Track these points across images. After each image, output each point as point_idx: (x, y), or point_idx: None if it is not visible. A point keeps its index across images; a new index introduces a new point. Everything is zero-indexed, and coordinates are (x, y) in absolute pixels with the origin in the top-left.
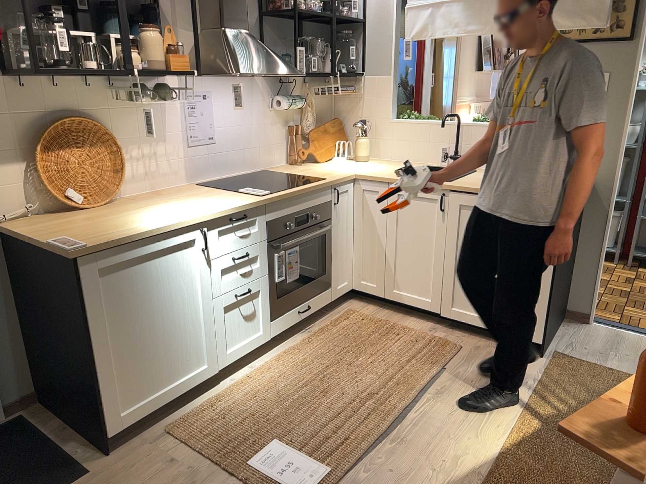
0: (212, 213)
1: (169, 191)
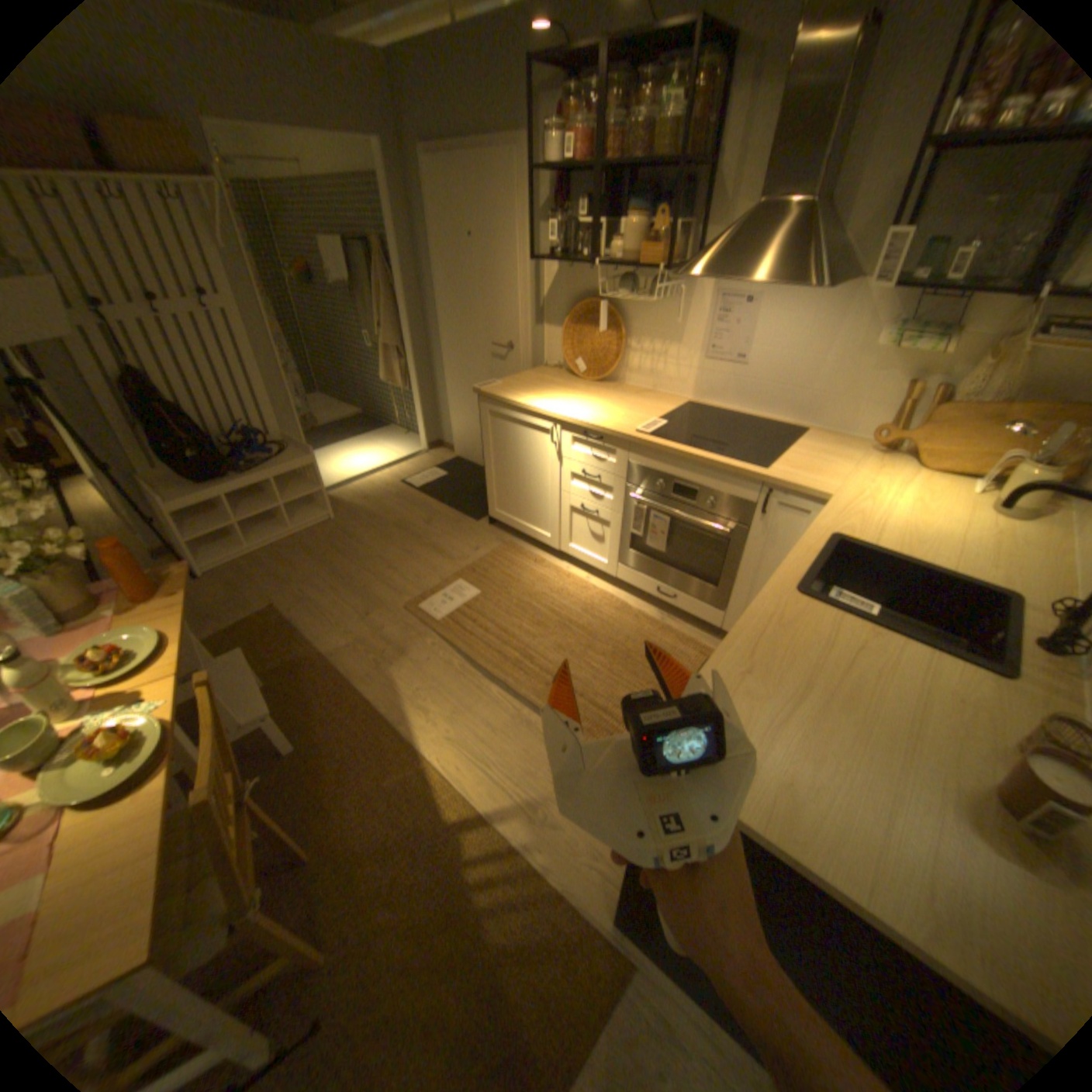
0: (564, 416)
1: (654, 395)
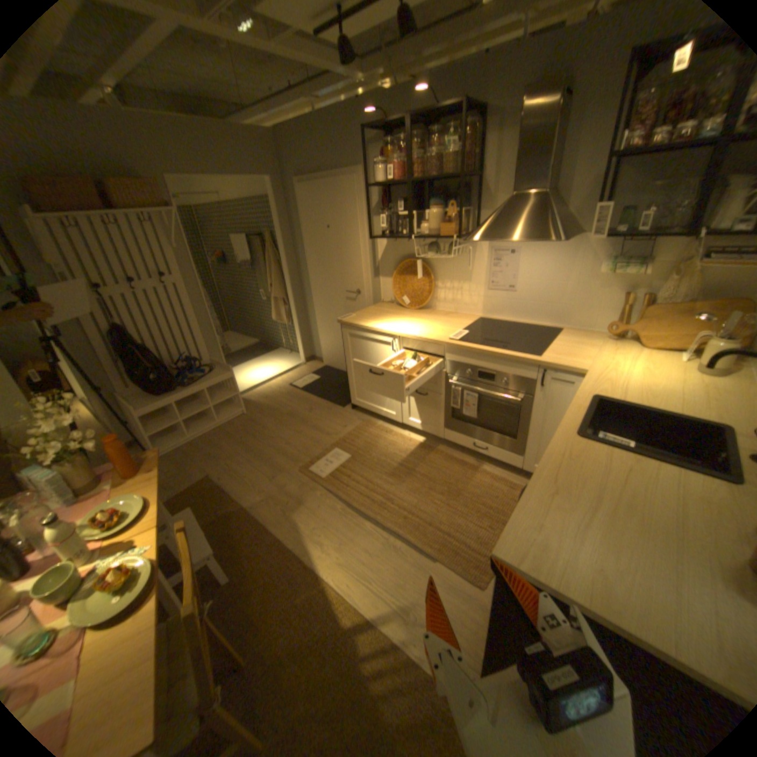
0: (399, 333)
1: (456, 315)
